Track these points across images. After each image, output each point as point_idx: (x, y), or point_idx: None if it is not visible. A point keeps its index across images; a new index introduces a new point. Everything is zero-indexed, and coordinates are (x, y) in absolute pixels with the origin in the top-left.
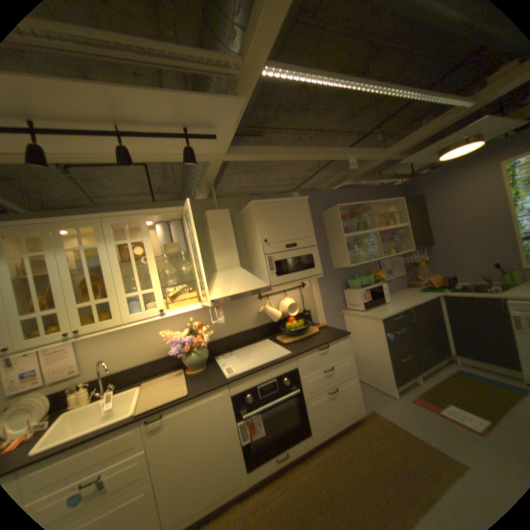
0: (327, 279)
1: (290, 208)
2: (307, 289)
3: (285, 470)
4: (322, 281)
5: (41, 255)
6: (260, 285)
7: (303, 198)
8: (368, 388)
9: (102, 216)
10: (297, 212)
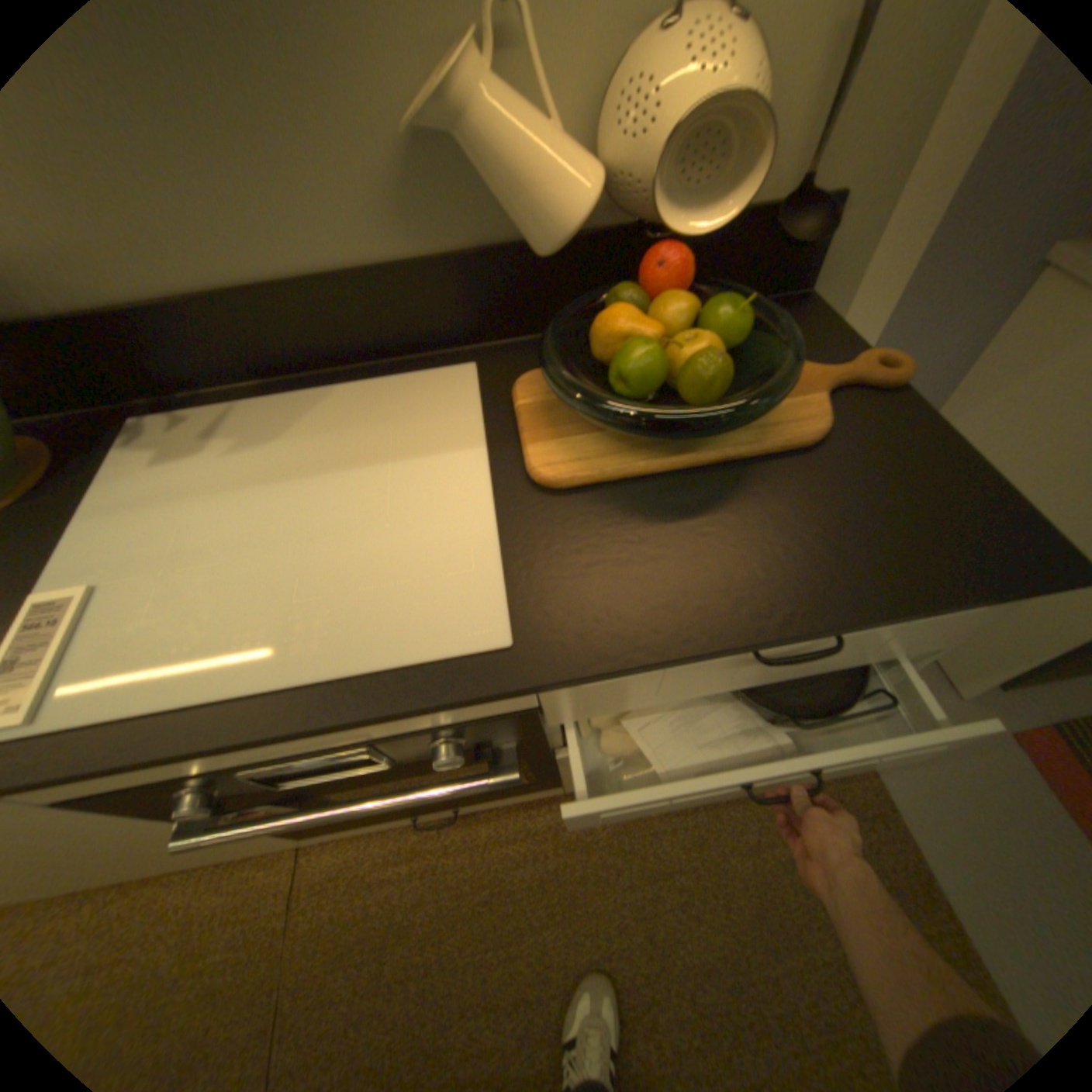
0: None
1: None
2: None
3: None
4: None
5: None
6: None
7: None
8: None
9: None
10: None
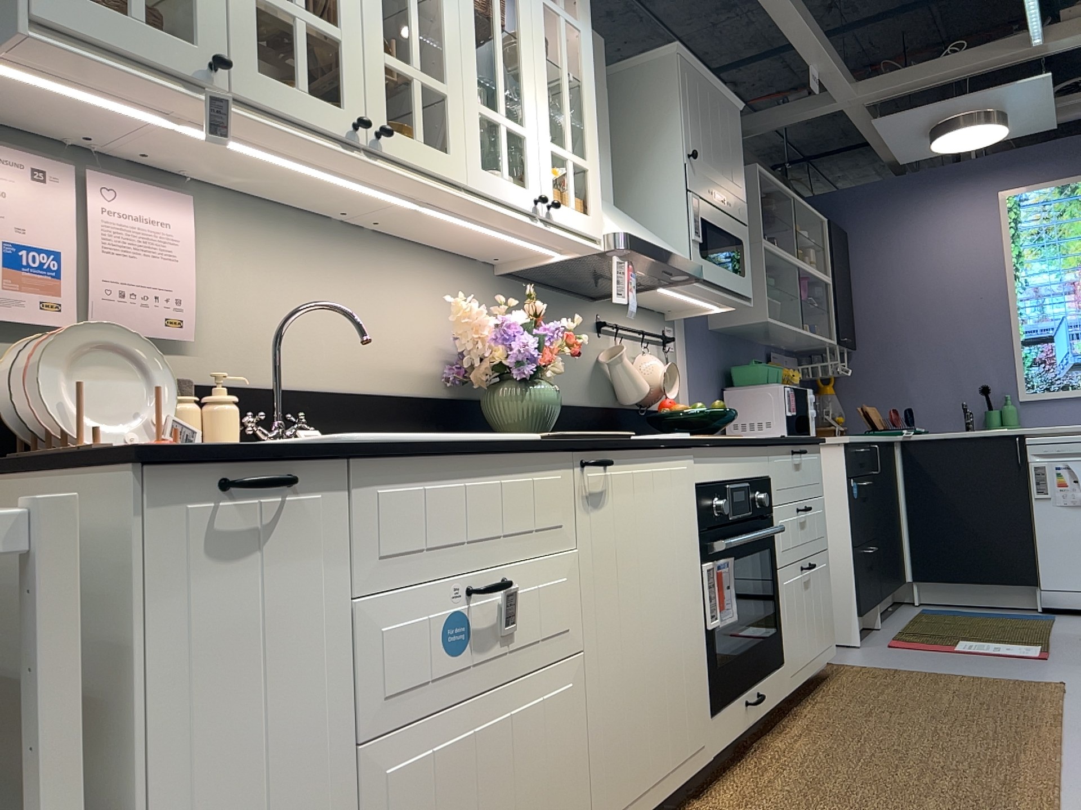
0: (701, 348)
1: (722, 110)
2: (672, 353)
3: (741, 746)
4: (694, 347)
5: None
6: (683, 255)
7: (738, 103)
8: None
9: None
10: (730, 127)
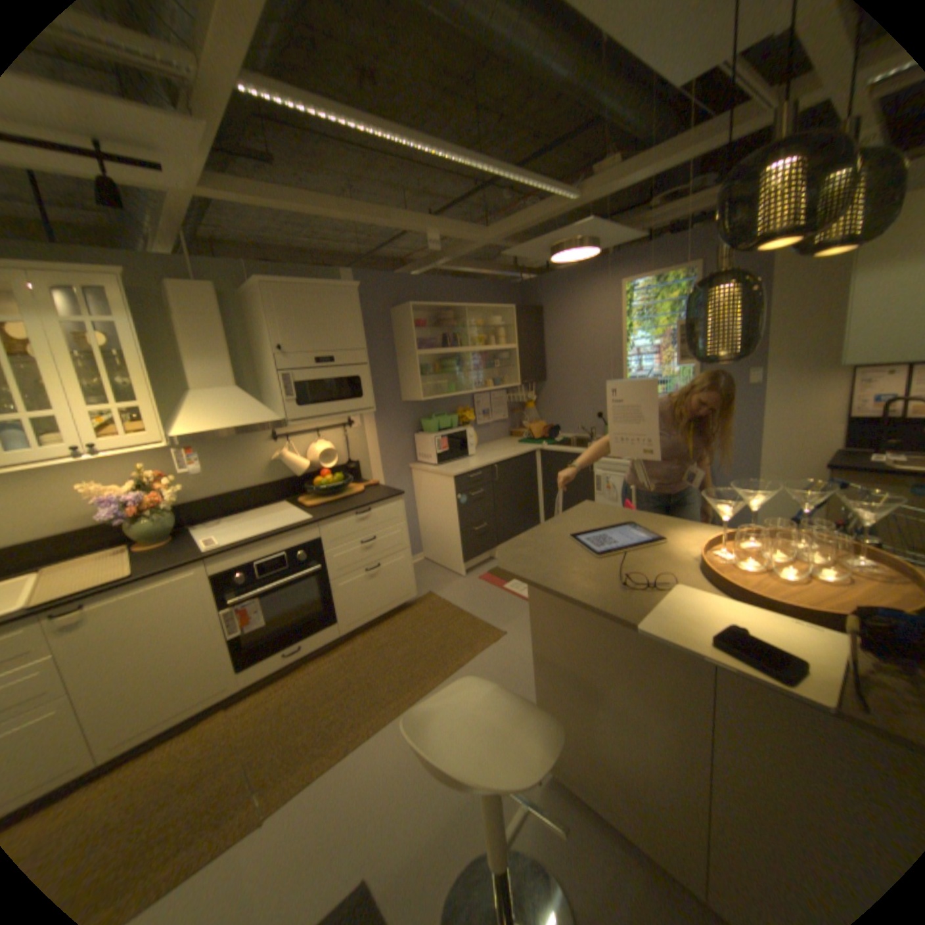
0: (390, 416)
1: (326, 297)
2: (356, 428)
3: (297, 666)
4: (383, 417)
5: None
6: (267, 416)
7: (350, 283)
8: (434, 566)
9: None
10: (338, 306)
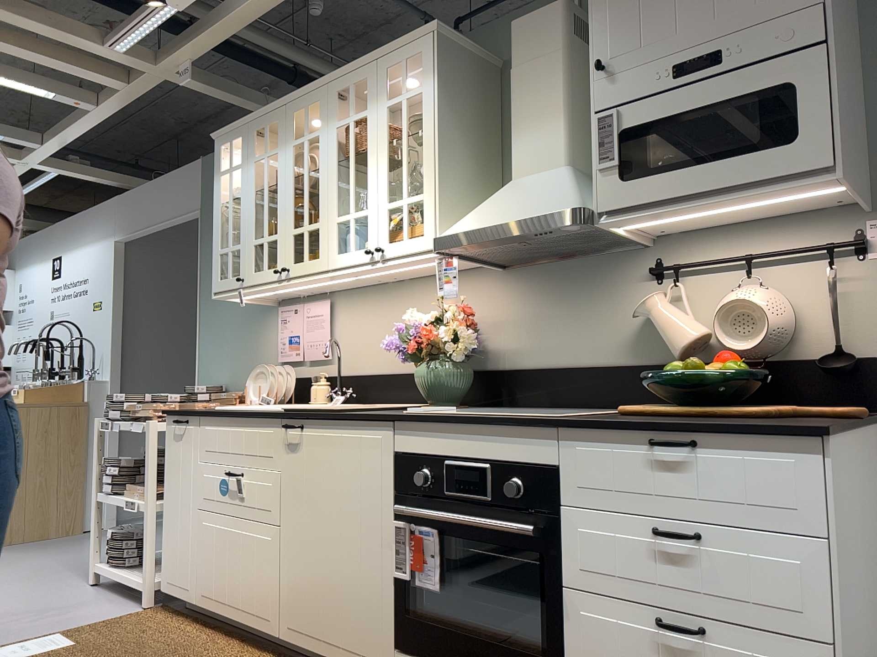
0: None
1: None
2: None
3: None
4: None
5: (276, 153)
6: (557, 205)
7: None
8: None
9: (328, 79)
10: None
